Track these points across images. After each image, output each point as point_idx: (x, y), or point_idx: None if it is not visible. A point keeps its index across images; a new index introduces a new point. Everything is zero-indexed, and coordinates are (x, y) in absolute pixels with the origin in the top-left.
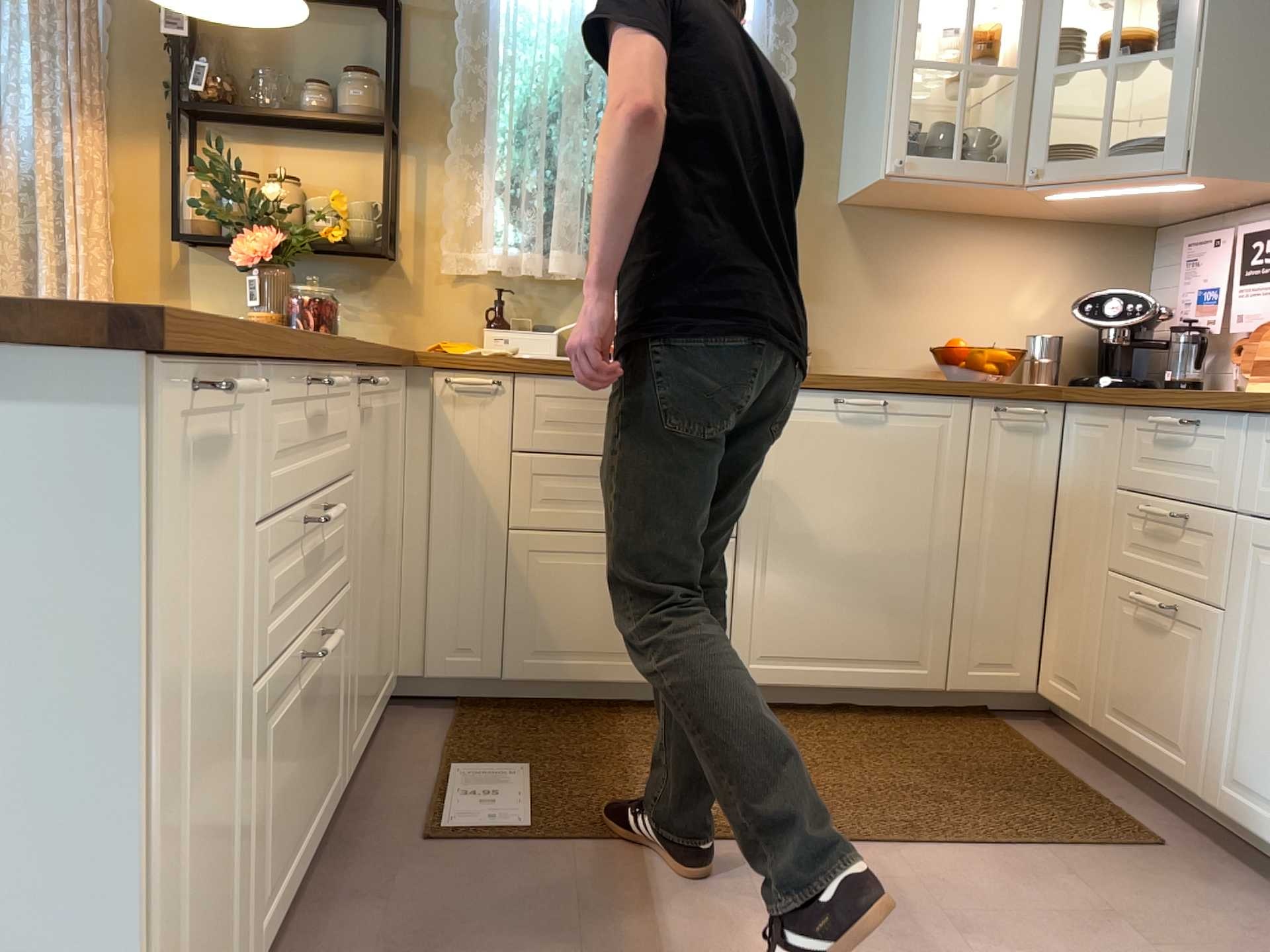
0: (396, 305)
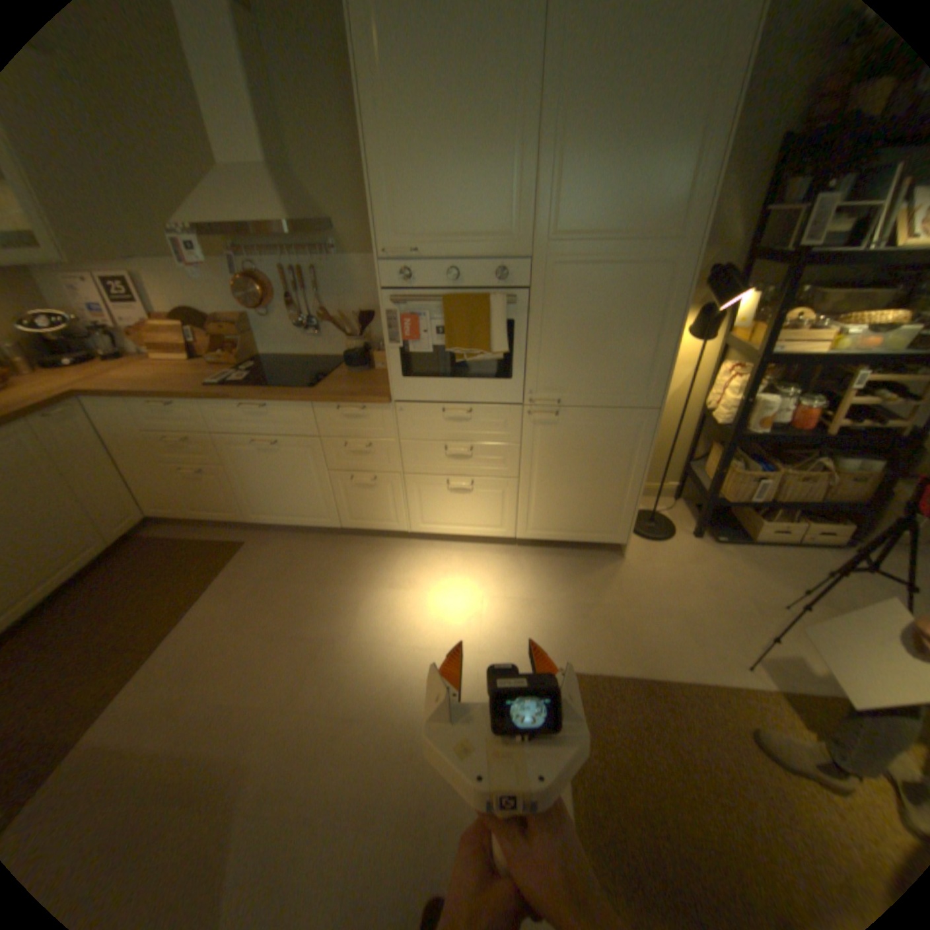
0: None
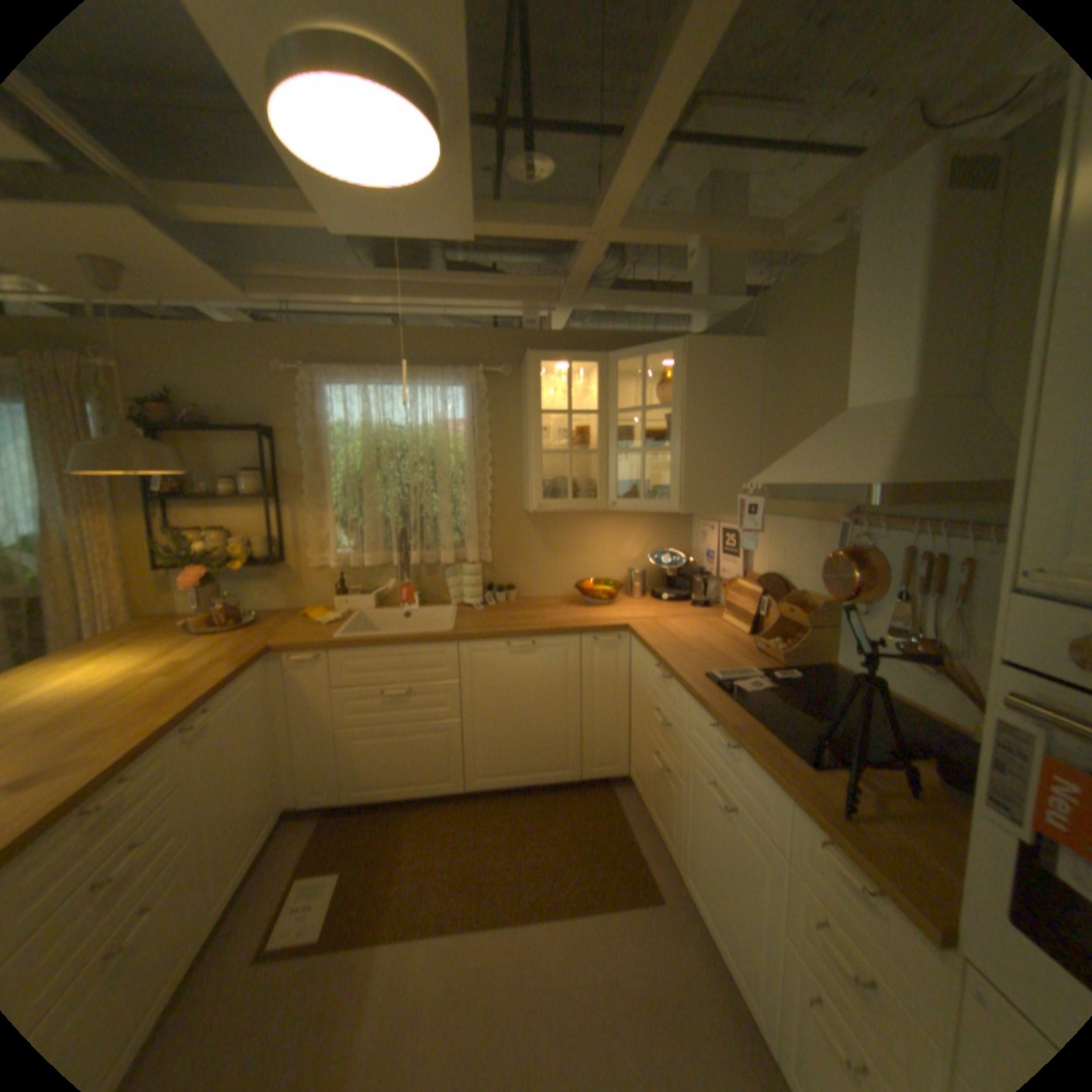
0: (287, 584)
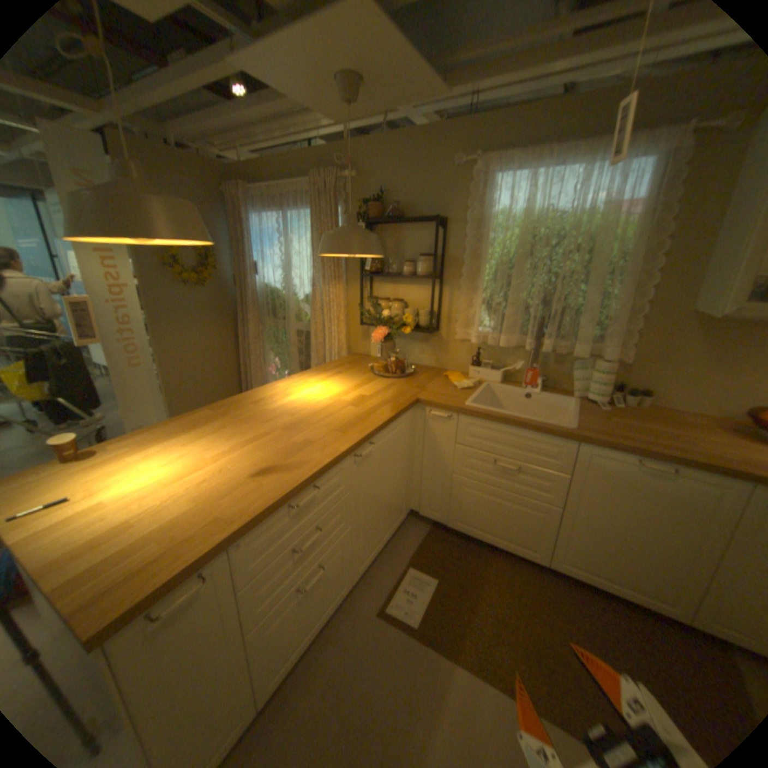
0: (436, 349)
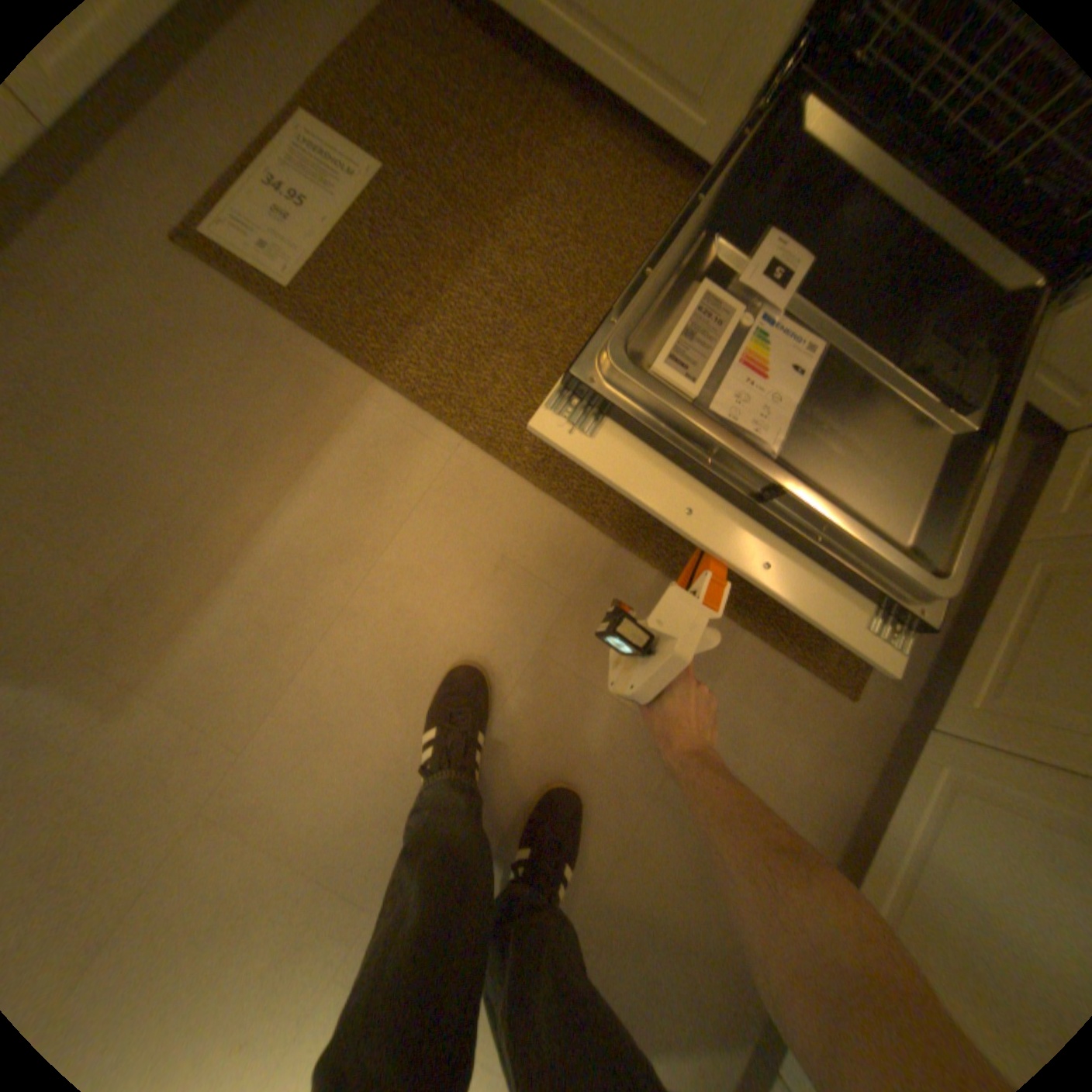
0: None
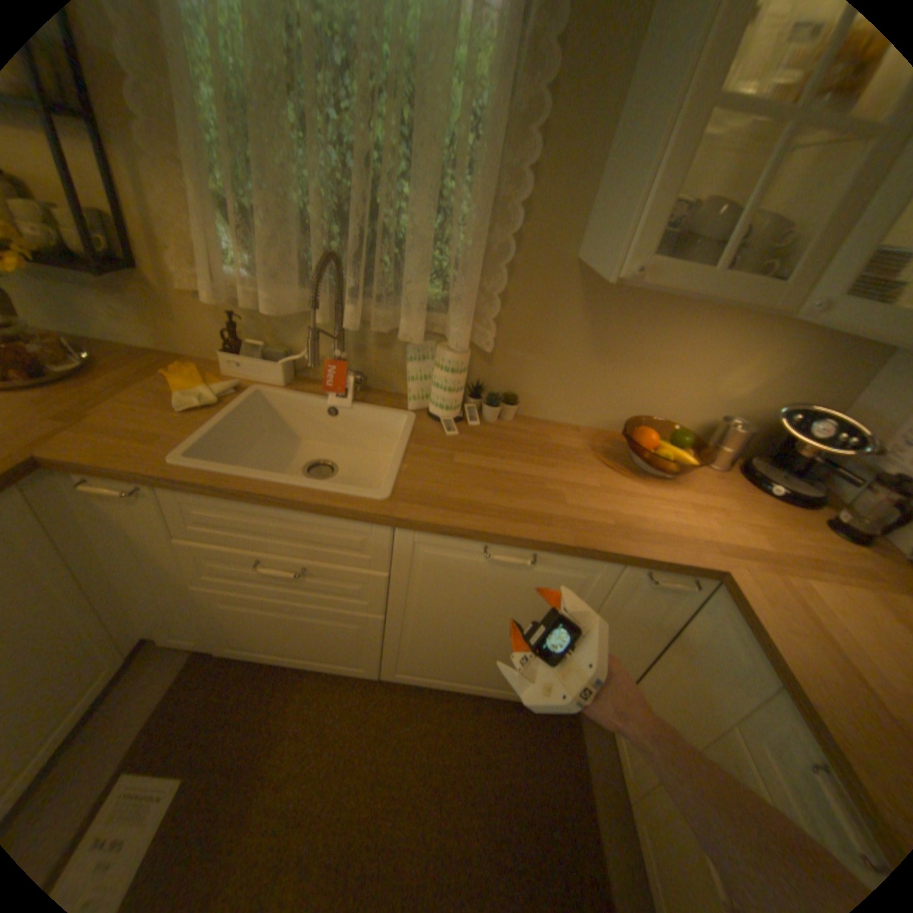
0: (147, 310)
